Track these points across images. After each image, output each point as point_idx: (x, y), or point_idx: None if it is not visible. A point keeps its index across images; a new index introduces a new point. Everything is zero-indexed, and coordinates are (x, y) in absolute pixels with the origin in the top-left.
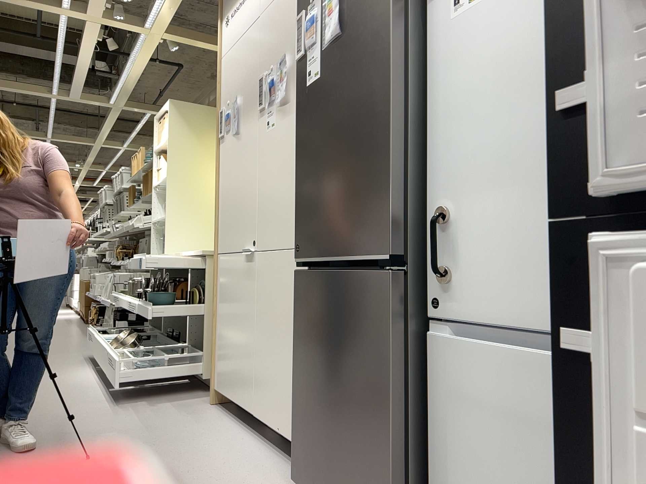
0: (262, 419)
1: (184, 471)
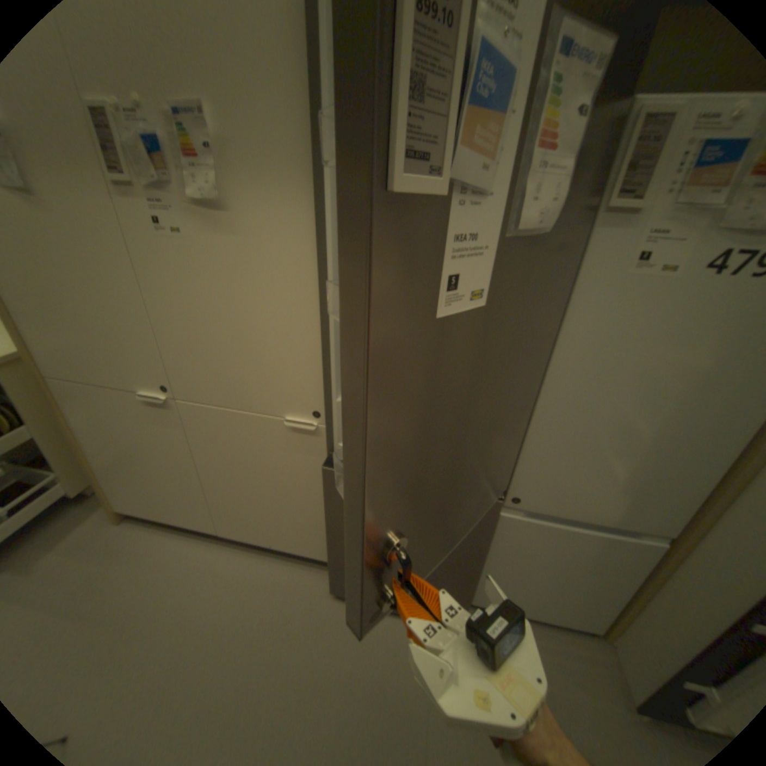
0: (236, 537)
1: (212, 647)
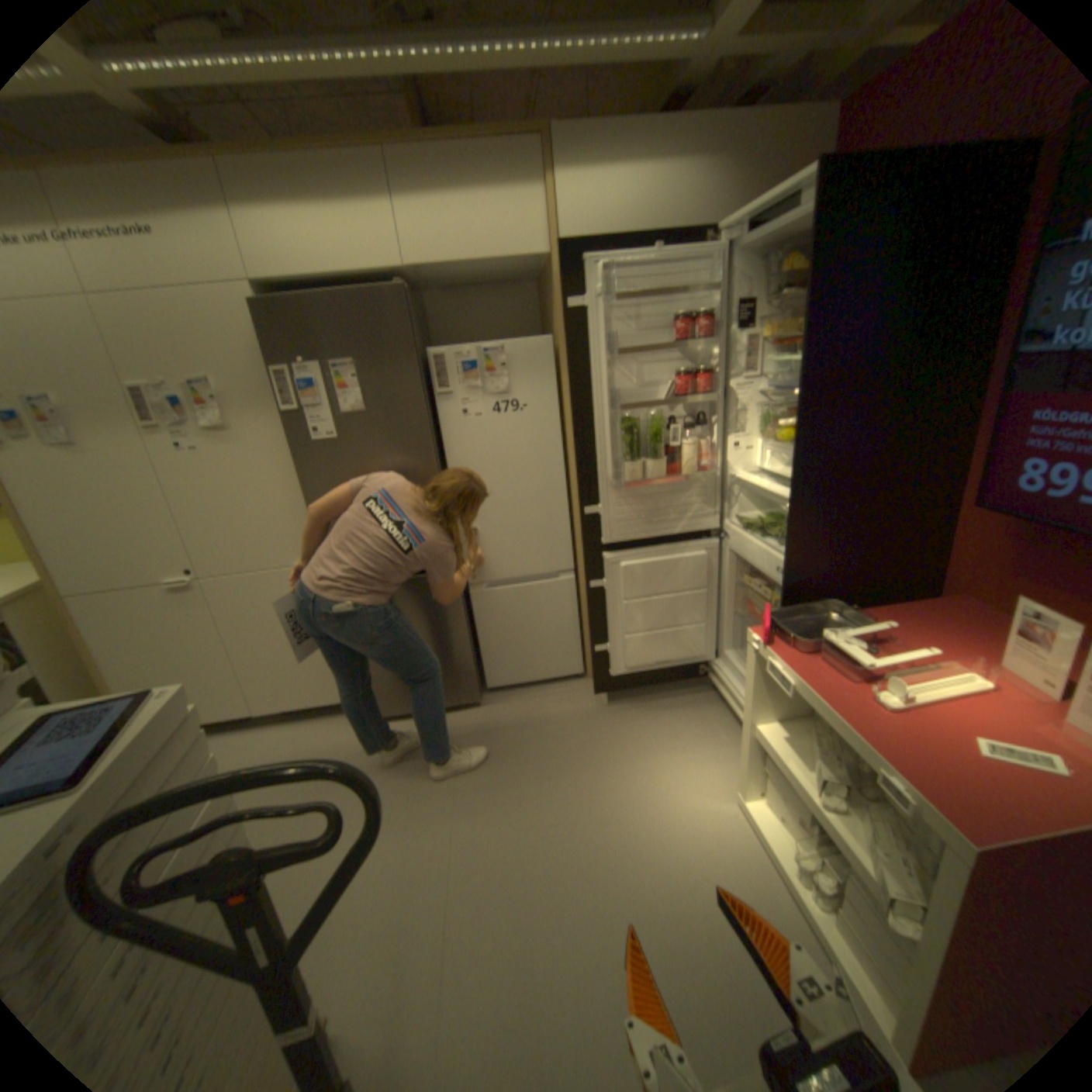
0: (272, 710)
1: None
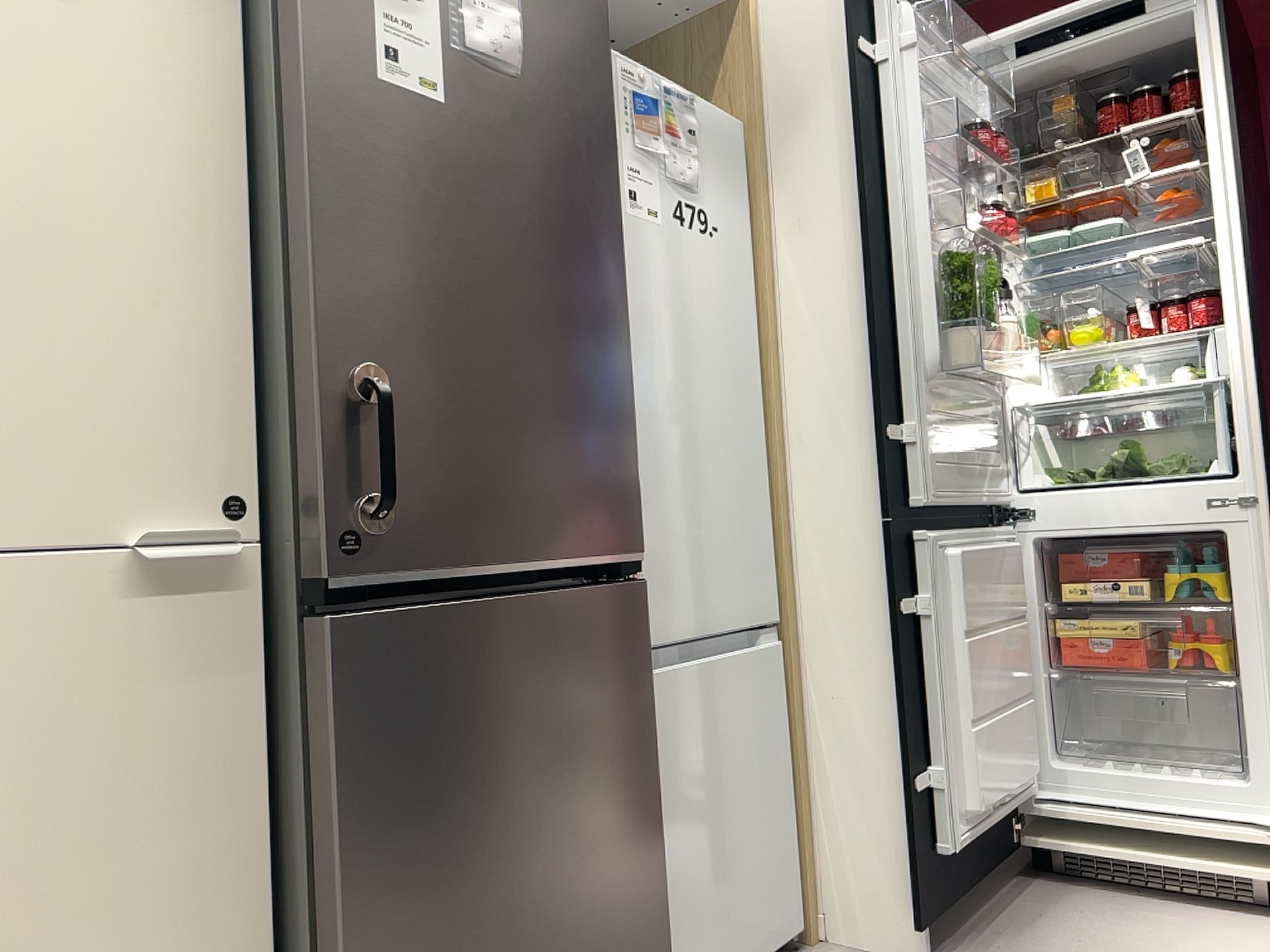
0: None
1: None
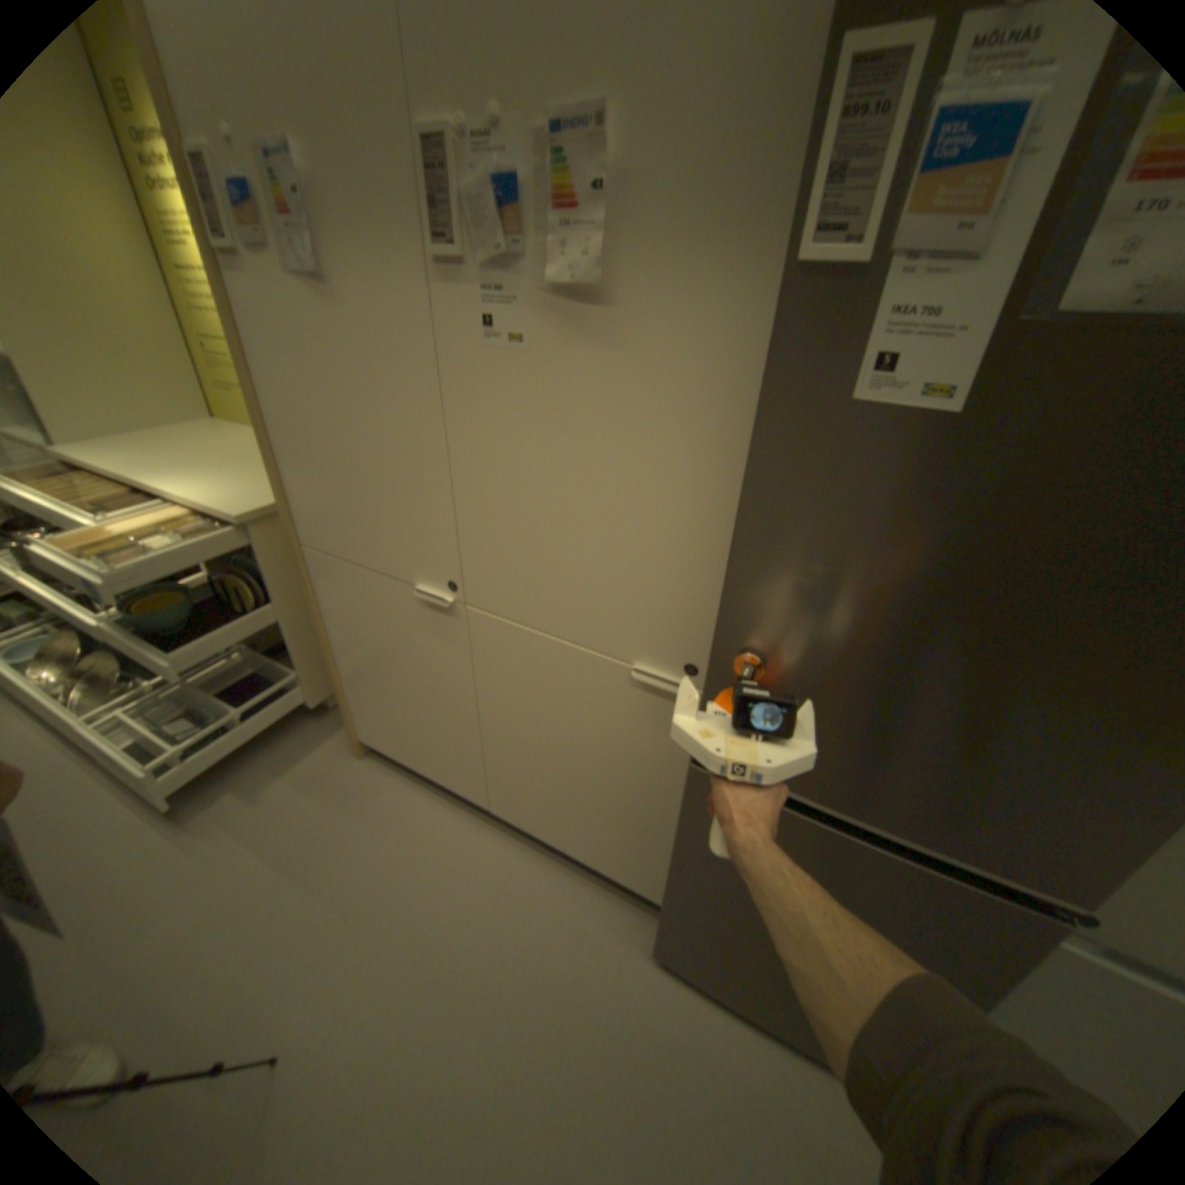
0: (516, 822)
1: (468, 988)
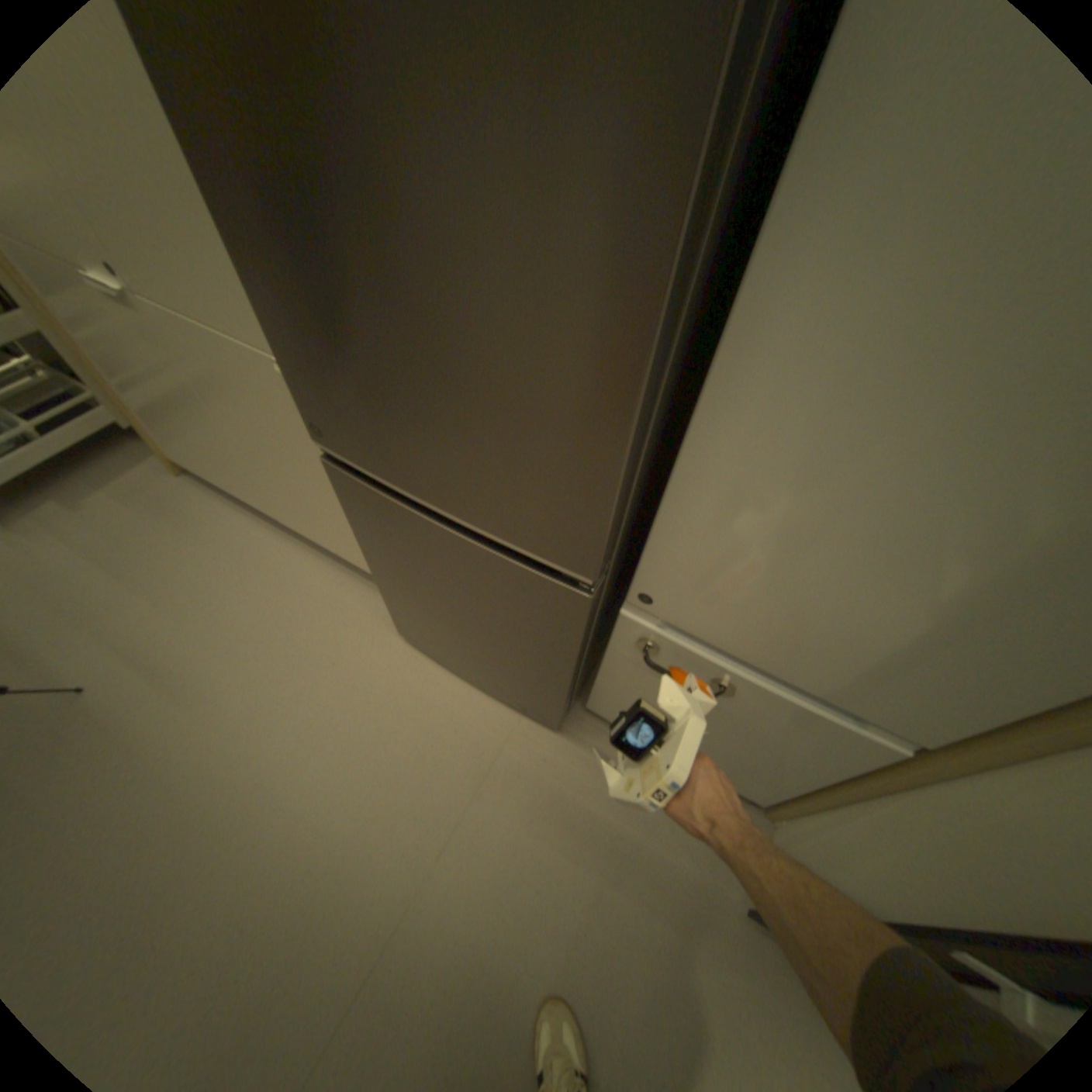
0: (300, 530)
1: (246, 649)
